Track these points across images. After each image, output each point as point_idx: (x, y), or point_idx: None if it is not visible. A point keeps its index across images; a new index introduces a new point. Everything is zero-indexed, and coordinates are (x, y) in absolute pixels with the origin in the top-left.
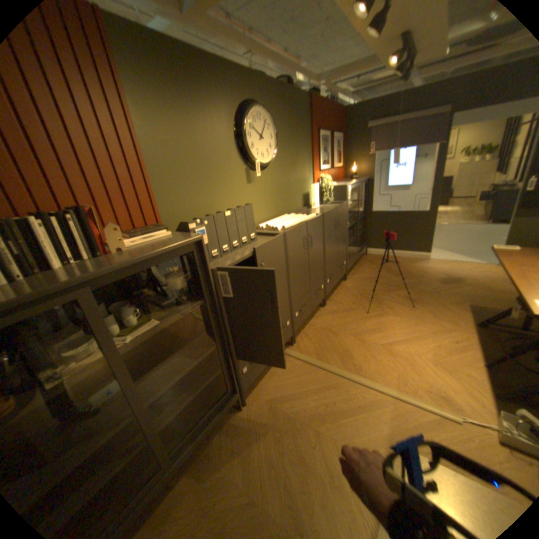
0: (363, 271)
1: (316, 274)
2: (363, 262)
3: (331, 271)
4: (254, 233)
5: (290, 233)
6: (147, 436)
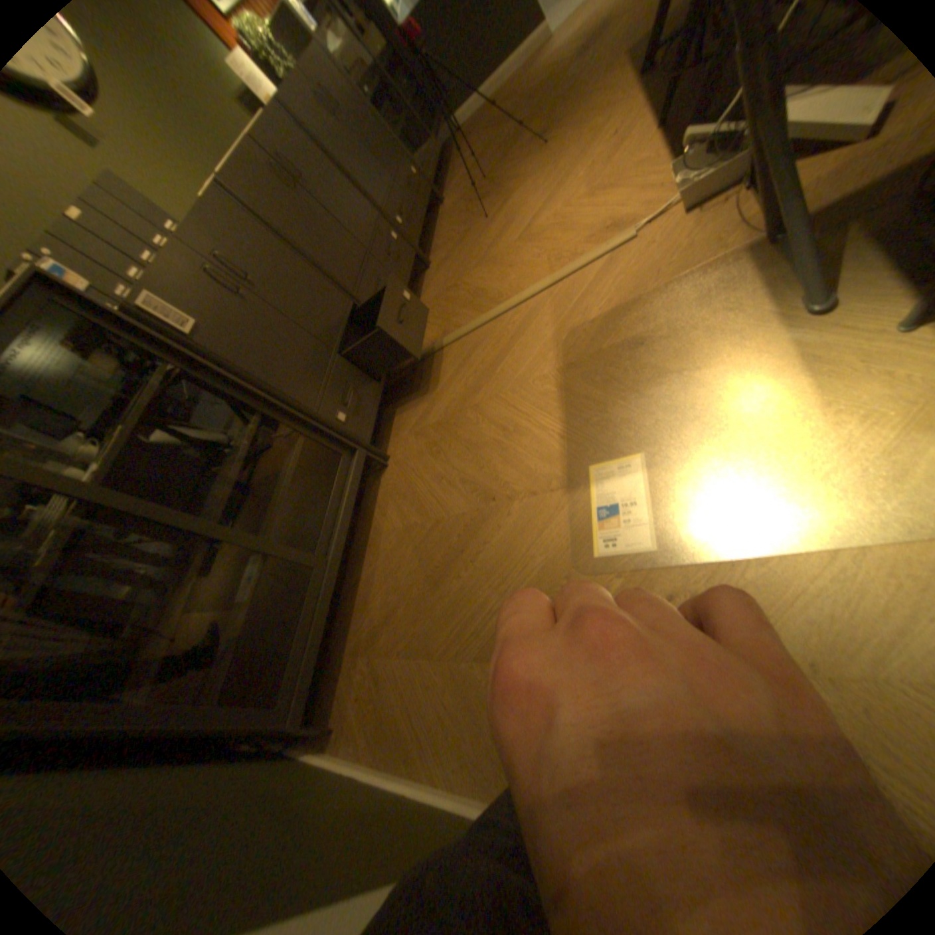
0: (463, 157)
1: (360, 217)
2: (457, 144)
3: (393, 195)
4: (173, 221)
5: (226, 170)
6: (253, 545)
